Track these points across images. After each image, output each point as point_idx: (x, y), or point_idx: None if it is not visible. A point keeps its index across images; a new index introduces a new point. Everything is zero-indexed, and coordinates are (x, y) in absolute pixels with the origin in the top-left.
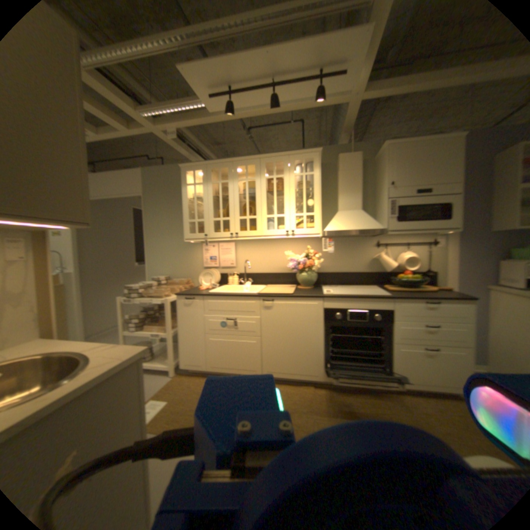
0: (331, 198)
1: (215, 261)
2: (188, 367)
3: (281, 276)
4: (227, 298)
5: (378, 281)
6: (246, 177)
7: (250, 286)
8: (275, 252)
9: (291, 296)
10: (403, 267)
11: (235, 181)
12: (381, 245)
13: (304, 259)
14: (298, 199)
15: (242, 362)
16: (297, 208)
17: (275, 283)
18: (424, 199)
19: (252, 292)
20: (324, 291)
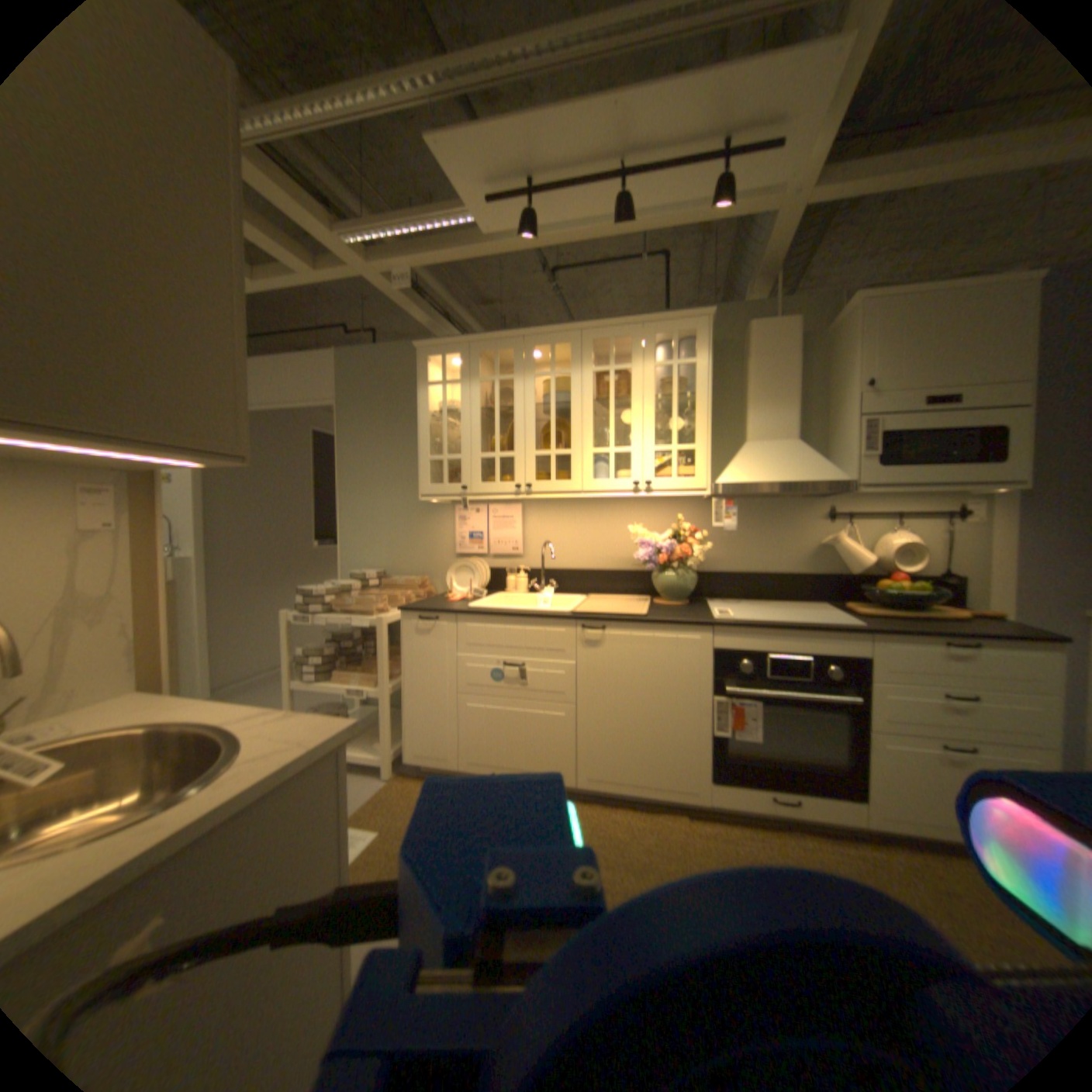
0: (733, 414)
1: (481, 543)
2: (425, 763)
3: (619, 578)
4: (509, 621)
5: (833, 593)
6: (552, 370)
7: (554, 598)
8: (607, 526)
9: (645, 620)
10: (890, 564)
11: (528, 379)
12: (841, 516)
13: (672, 543)
14: (661, 416)
15: (538, 758)
16: (658, 435)
17: (607, 593)
18: (943, 417)
19: (563, 611)
20: (715, 613)
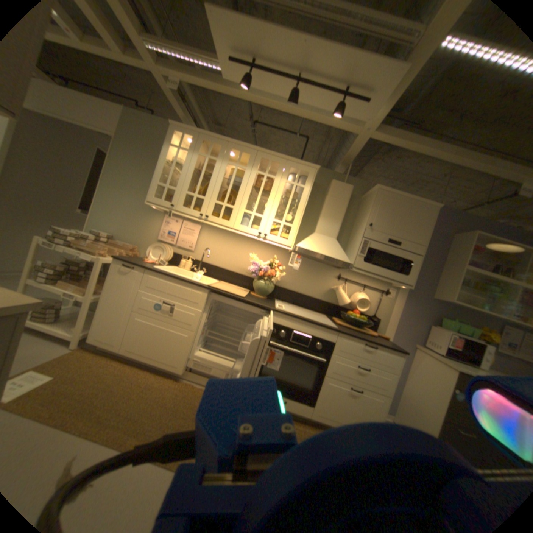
0: (312, 219)
1: (173, 239)
2: (99, 345)
3: (238, 278)
4: (173, 281)
5: (328, 312)
6: (238, 166)
7: (202, 277)
8: (240, 251)
9: (242, 300)
10: (354, 306)
11: (225, 165)
12: (342, 280)
13: (268, 268)
14: (281, 208)
15: (166, 356)
16: (277, 216)
17: (230, 283)
18: (392, 250)
19: (203, 284)
20: (276, 306)
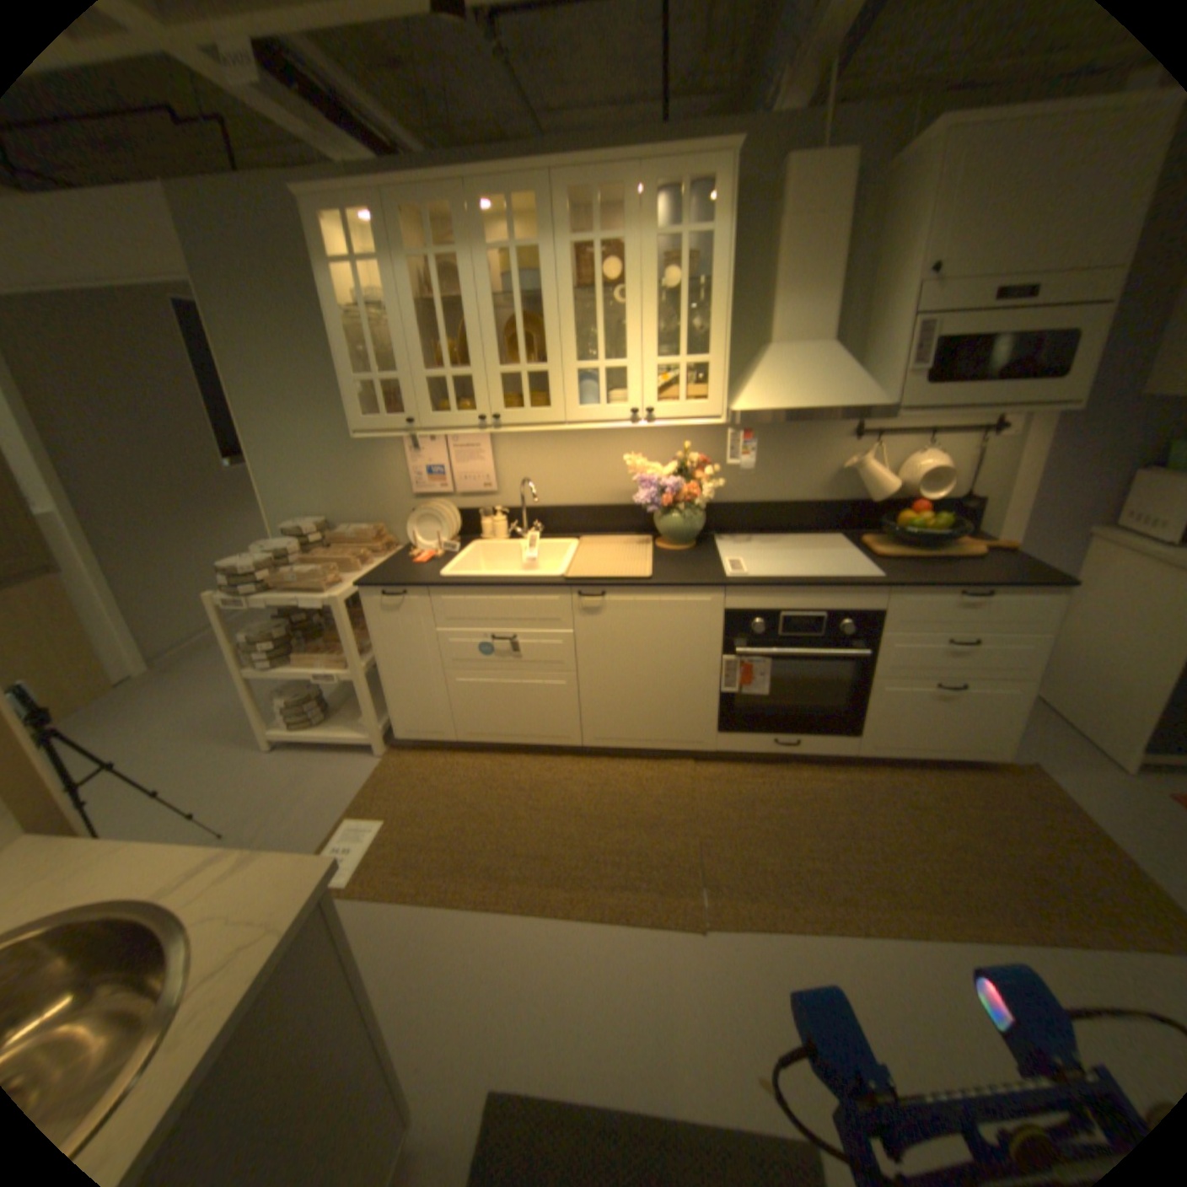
0: (756, 299)
1: (445, 482)
2: (421, 738)
3: (617, 517)
4: (494, 594)
5: (850, 522)
6: (510, 228)
7: (542, 546)
8: (600, 454)
9: (651, 587)
10: (915, 490)
11: (478, 246)
12: (871, 434)
13: (679, 479)
14: (664, 304)
15: (543, 725)
16: (660, 330)
17: (603, 534)
18: (1014, 318)
19: (556, 578)
20: (728, 568)
